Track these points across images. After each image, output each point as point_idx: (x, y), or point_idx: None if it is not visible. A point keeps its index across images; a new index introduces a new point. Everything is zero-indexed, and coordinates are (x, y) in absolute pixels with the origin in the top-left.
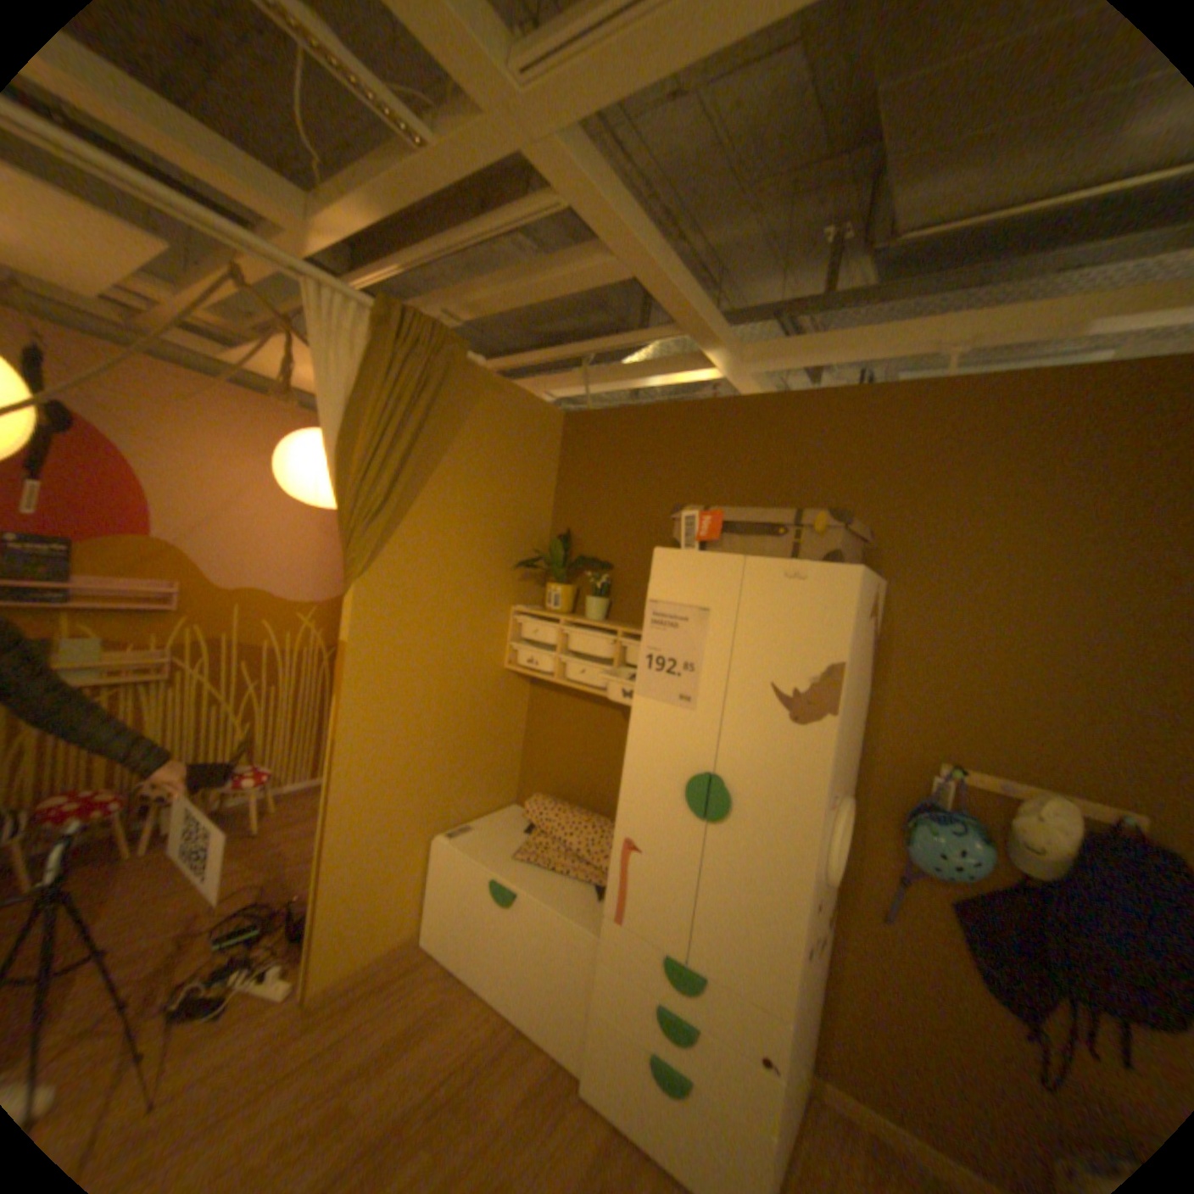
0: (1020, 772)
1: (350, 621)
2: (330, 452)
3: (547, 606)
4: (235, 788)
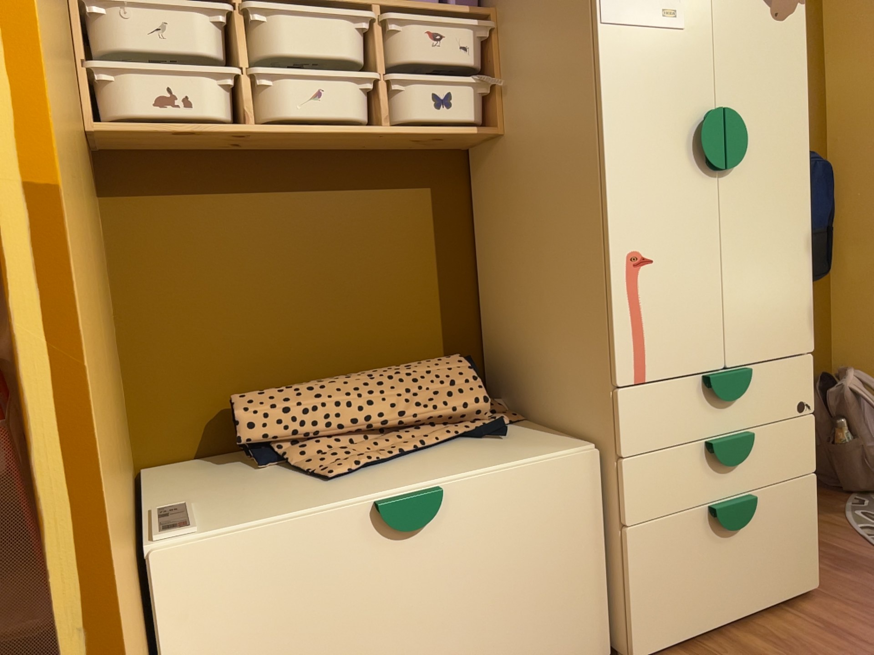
0: None
1: None
2: None
3: None
4: None
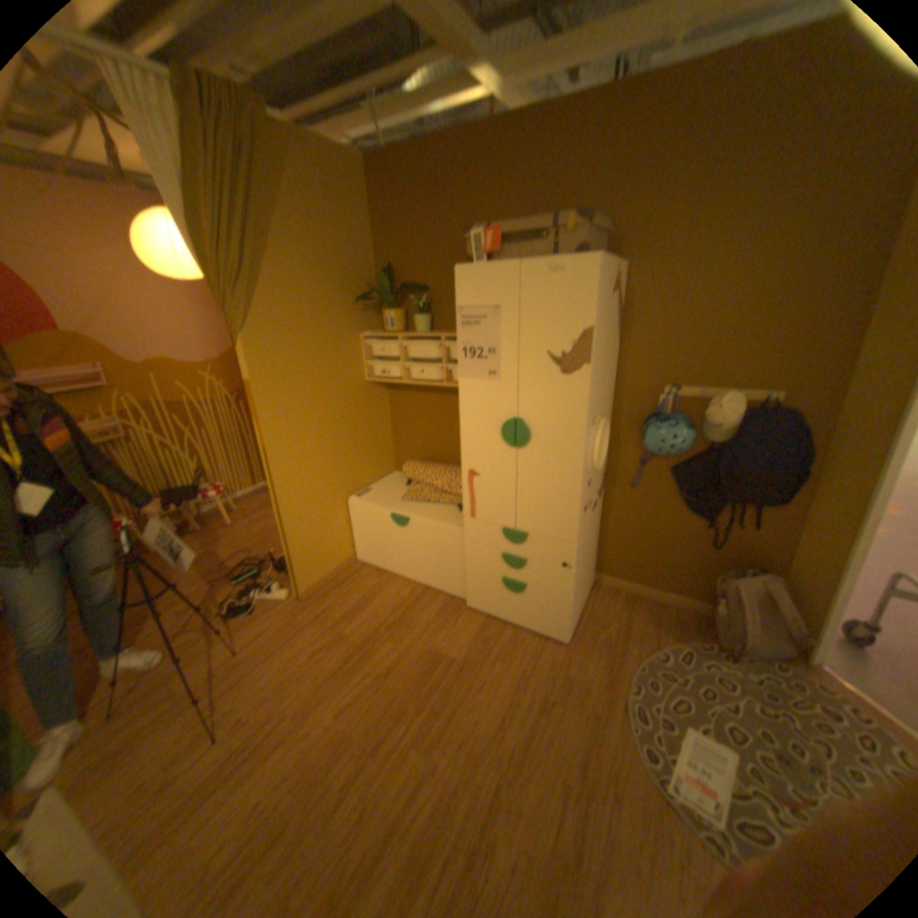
0: (712, 381)
1: (247, 364)
2: (182, 228)
3: (386, 328)
4: (205, 497)
